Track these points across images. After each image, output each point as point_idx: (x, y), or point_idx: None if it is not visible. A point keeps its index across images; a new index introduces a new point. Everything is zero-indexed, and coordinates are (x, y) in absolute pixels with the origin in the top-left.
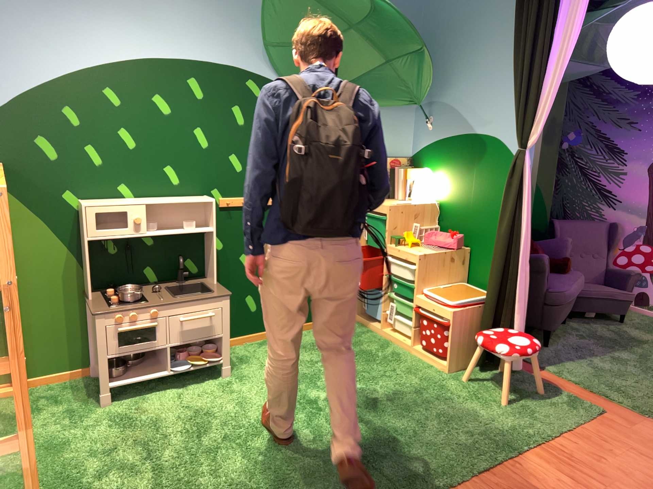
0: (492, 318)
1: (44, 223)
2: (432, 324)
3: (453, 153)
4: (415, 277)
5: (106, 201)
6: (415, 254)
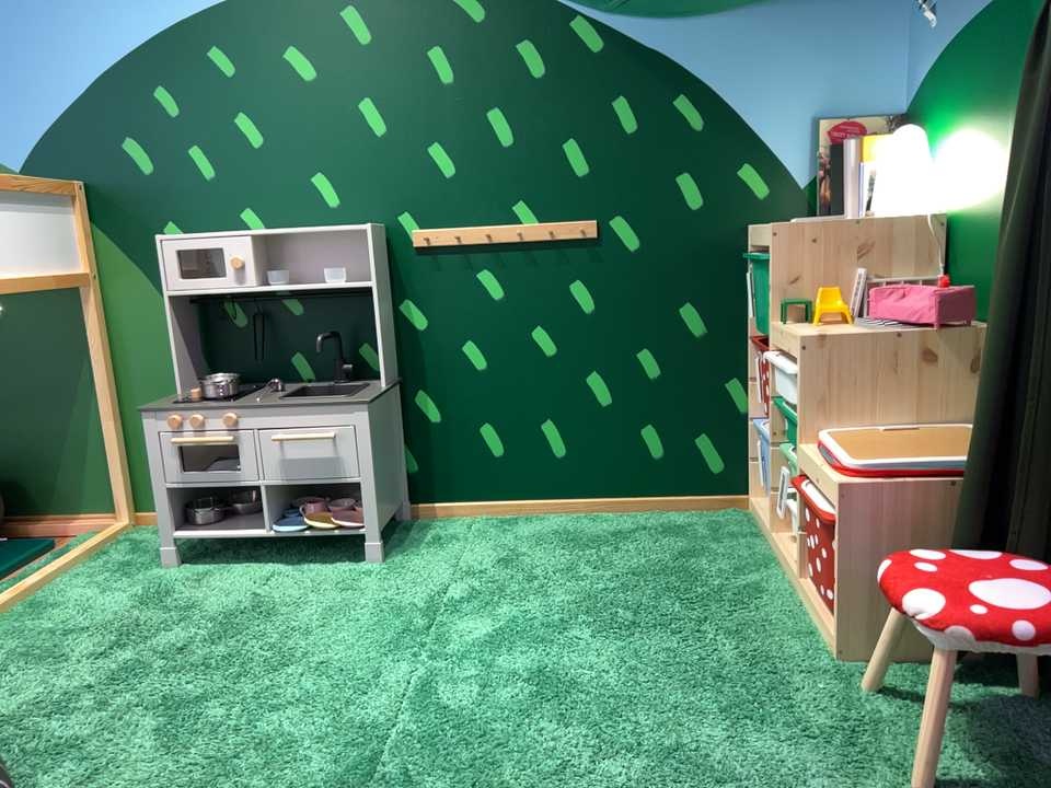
0: (981, 524)
1: (134, 272)
2: (821, 526)
3: (978, 58)
4: (801, 396)
5: (207, 235)
6: (806, 335)
